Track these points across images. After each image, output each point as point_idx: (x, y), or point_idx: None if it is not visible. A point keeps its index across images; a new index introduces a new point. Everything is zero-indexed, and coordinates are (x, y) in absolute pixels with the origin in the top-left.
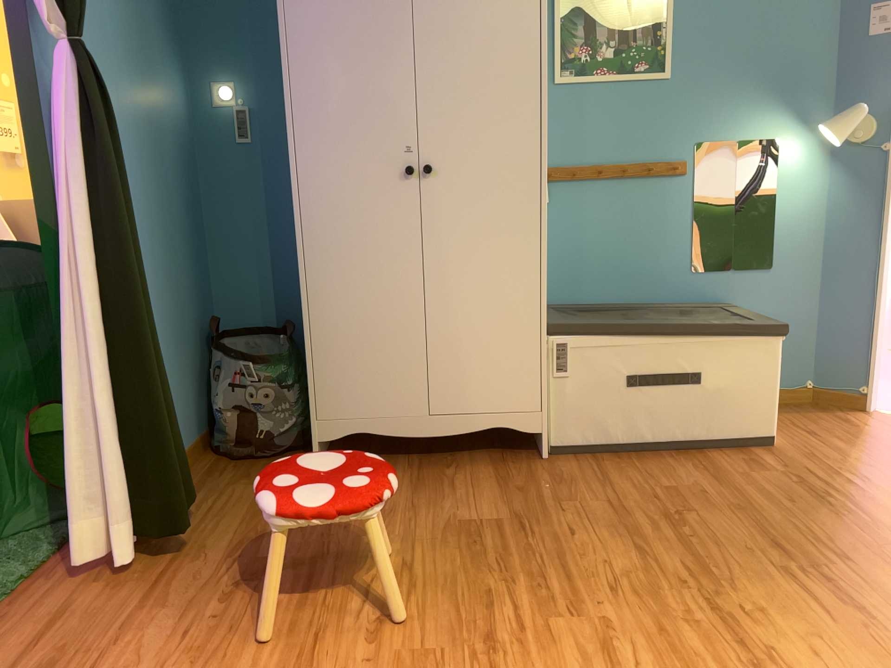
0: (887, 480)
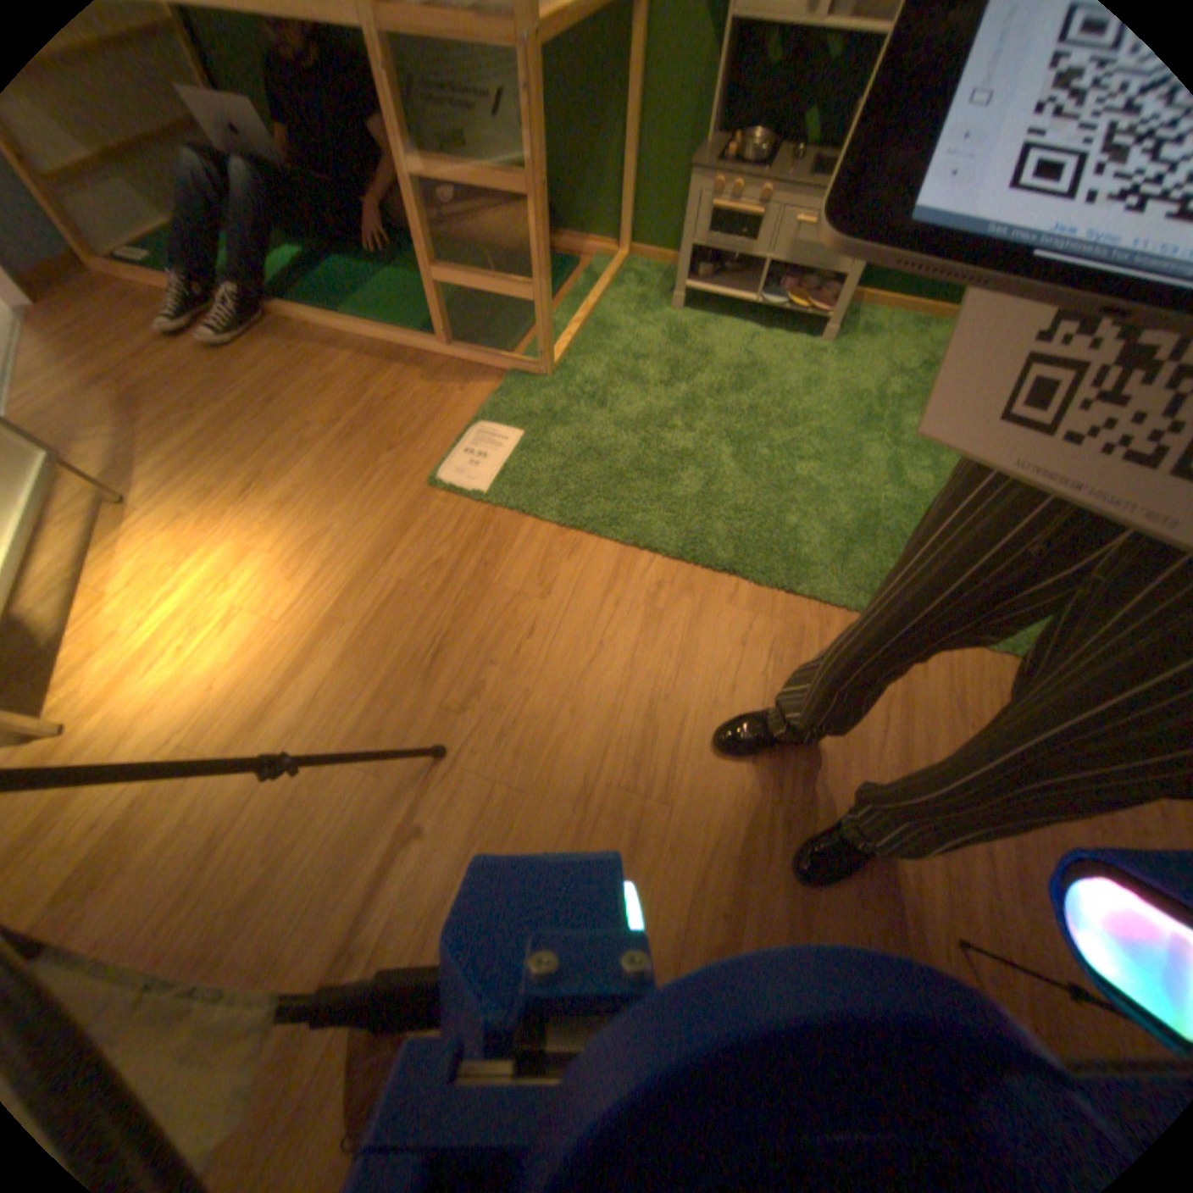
0: (298, 947)
